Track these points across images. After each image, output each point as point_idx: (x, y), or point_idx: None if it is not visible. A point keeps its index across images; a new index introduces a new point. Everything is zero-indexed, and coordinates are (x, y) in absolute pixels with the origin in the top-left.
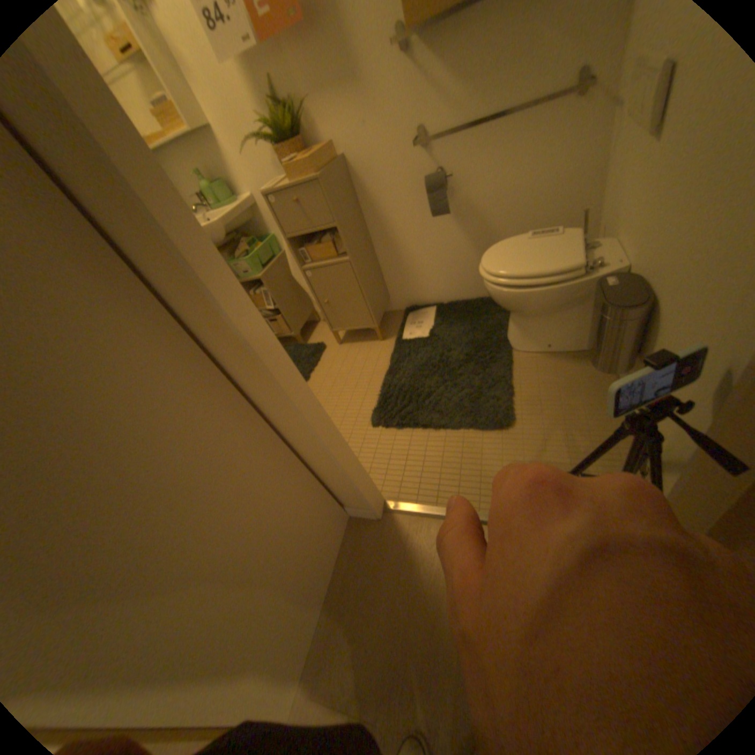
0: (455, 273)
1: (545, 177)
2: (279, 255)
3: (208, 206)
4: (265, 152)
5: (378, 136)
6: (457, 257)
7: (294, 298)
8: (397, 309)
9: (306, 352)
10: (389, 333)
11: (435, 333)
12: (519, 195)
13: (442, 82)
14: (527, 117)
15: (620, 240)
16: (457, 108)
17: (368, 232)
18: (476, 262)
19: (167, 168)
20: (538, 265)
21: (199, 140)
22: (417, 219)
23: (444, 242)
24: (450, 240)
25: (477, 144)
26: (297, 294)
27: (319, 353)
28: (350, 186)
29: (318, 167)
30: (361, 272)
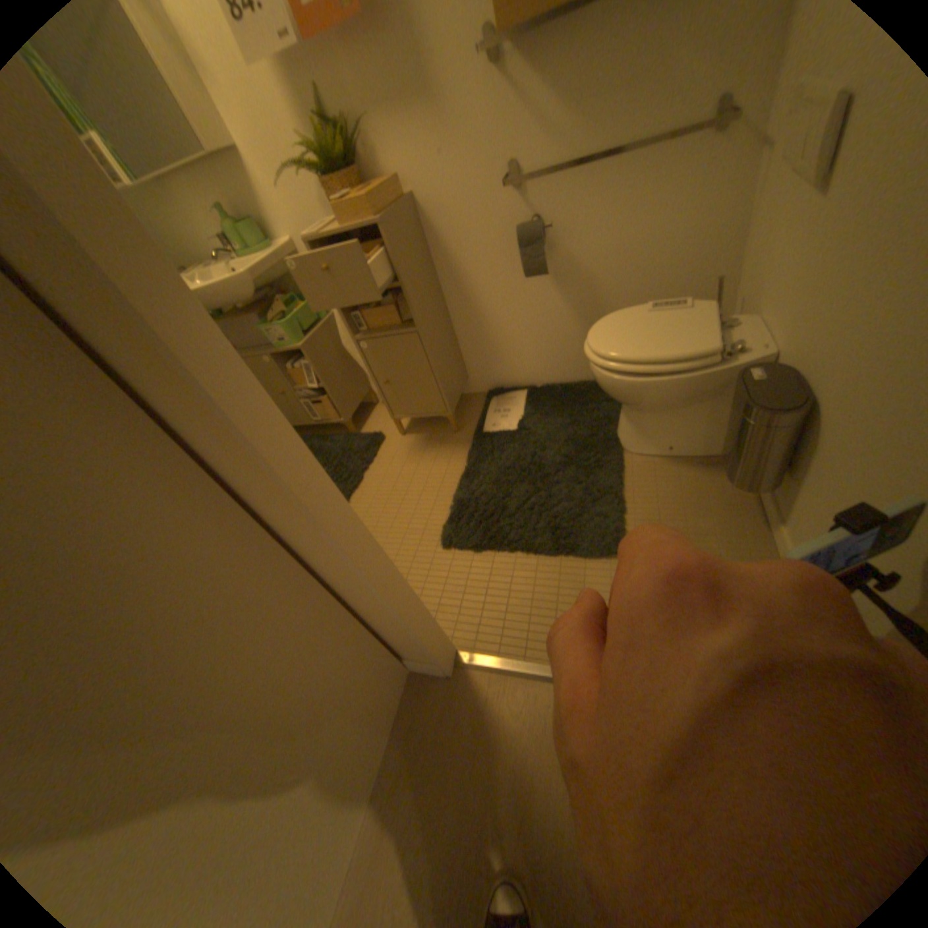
0: (552, 350)
1: (669, 233)
2: (327, 319)
3: (234, 251)
4: (309, 186)
5: (458, 172)
6: (556, 329)
7: (345, 374)
8: (477, 391)
9: (359, 444)
10: (467, 423)
11: (525, 426)
12: (636, 254)
13: (542, 106)
14: (650, 156)
15: (763, 319)
16: (561, 141)
17: (442, 293)
18: (578, 337)
19: (180, 200)
20: (660, 348)
21: (223, 166)
22: (506, 280)
23: (540, 310)
24: (546, 308)
25: (585, 188)
26: (349, 369)
27: (375, 447)
28: (421, 234)
29: (378, 209)
30: (432, 346)
